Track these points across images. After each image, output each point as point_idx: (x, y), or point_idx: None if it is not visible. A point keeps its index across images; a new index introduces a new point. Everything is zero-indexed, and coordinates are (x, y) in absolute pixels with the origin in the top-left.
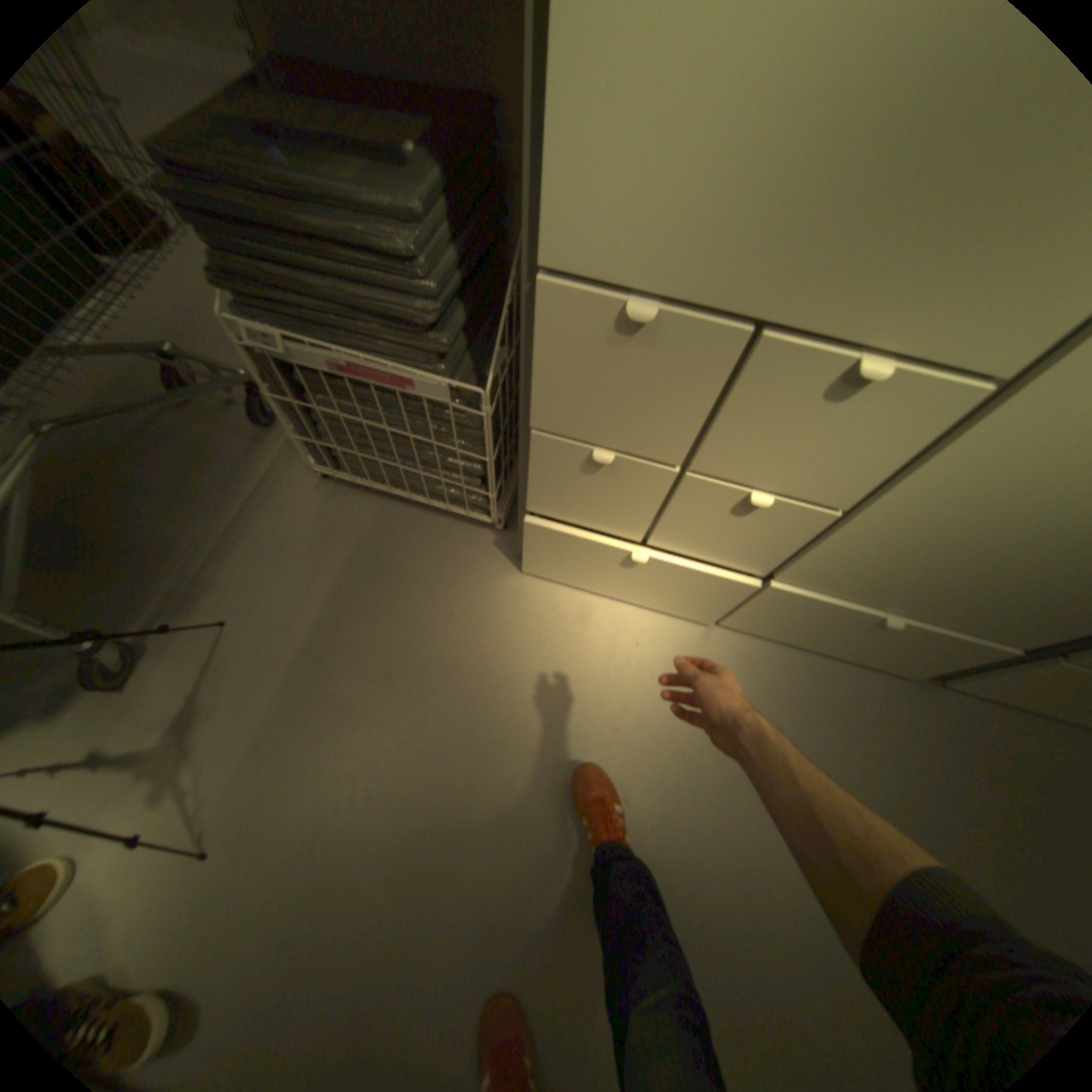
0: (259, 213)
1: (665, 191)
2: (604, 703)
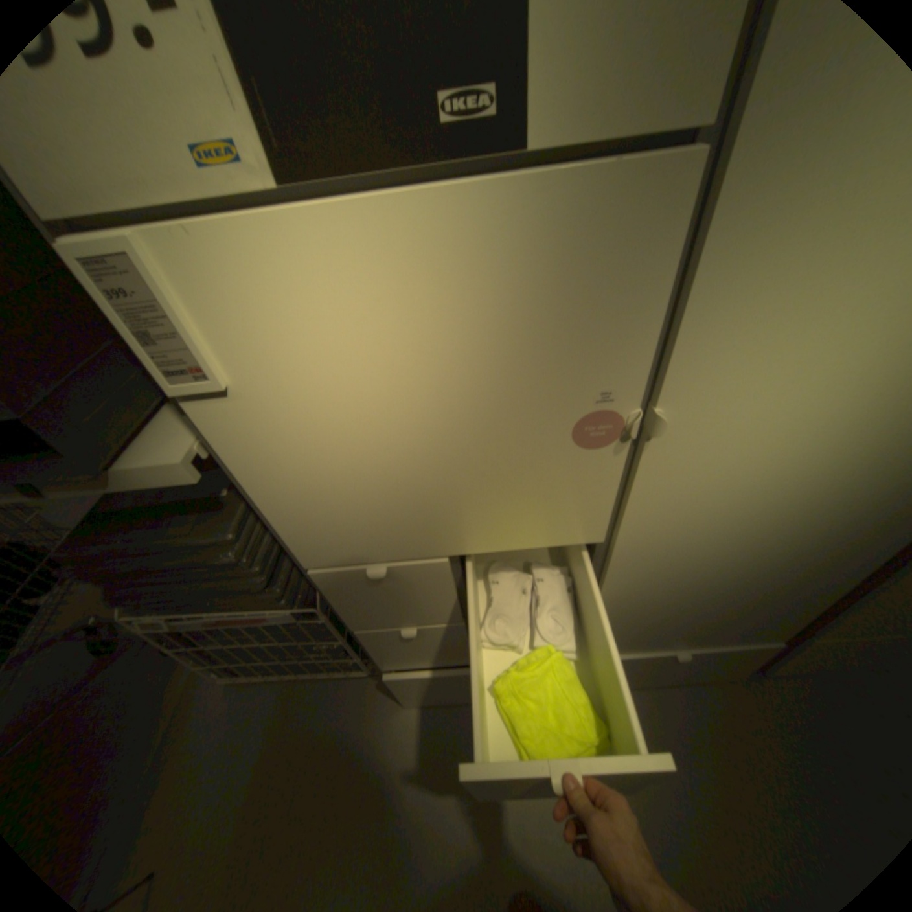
0: (129, 568)
1: (353, 530)
2: (504, 817)
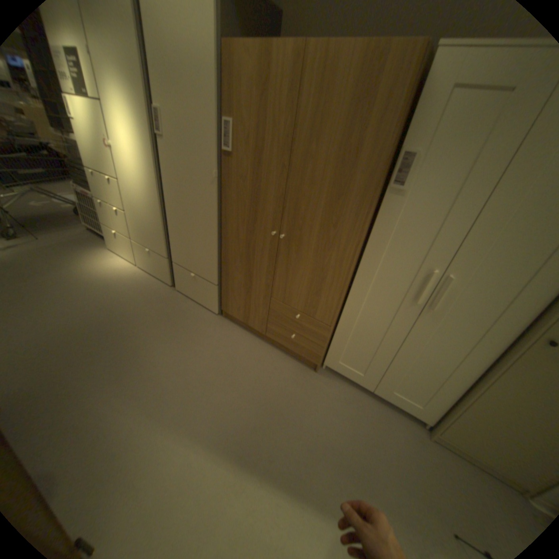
0: (75, 167)
1: (89, 158)
2: (94, 269)
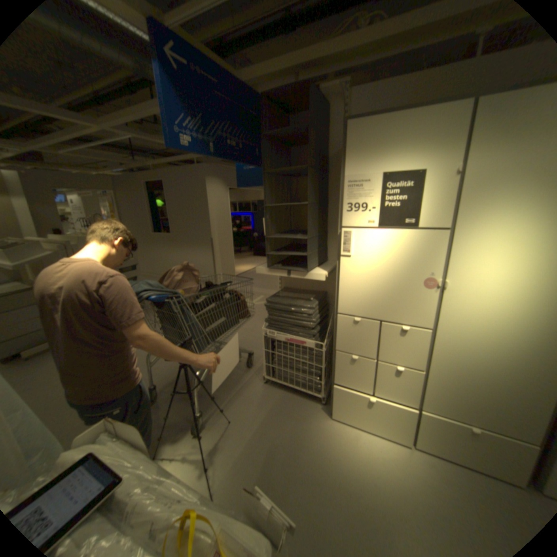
0: (283, 308)
1: (358, 301)
2: (369, 474)
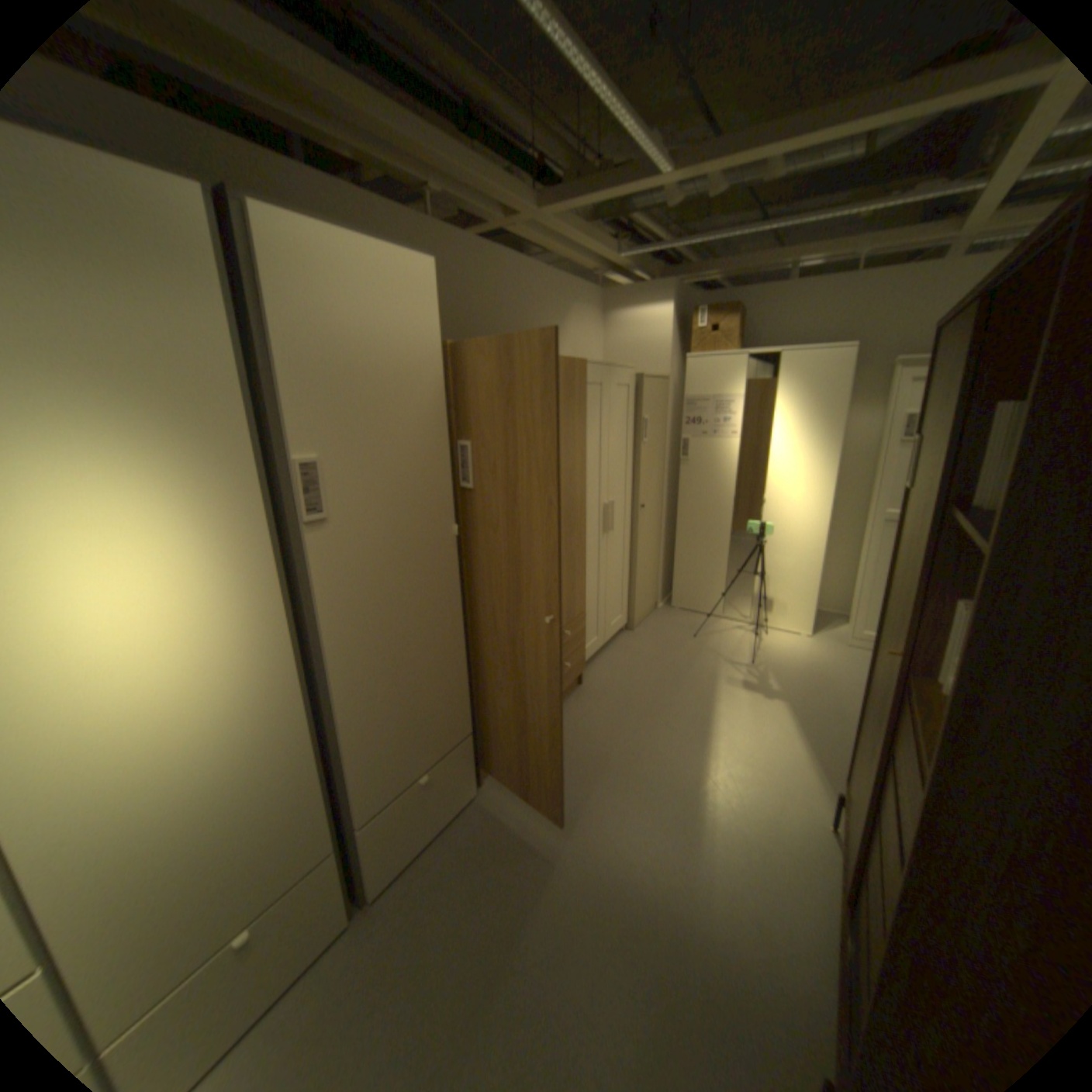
0: None
1: None
2: None
